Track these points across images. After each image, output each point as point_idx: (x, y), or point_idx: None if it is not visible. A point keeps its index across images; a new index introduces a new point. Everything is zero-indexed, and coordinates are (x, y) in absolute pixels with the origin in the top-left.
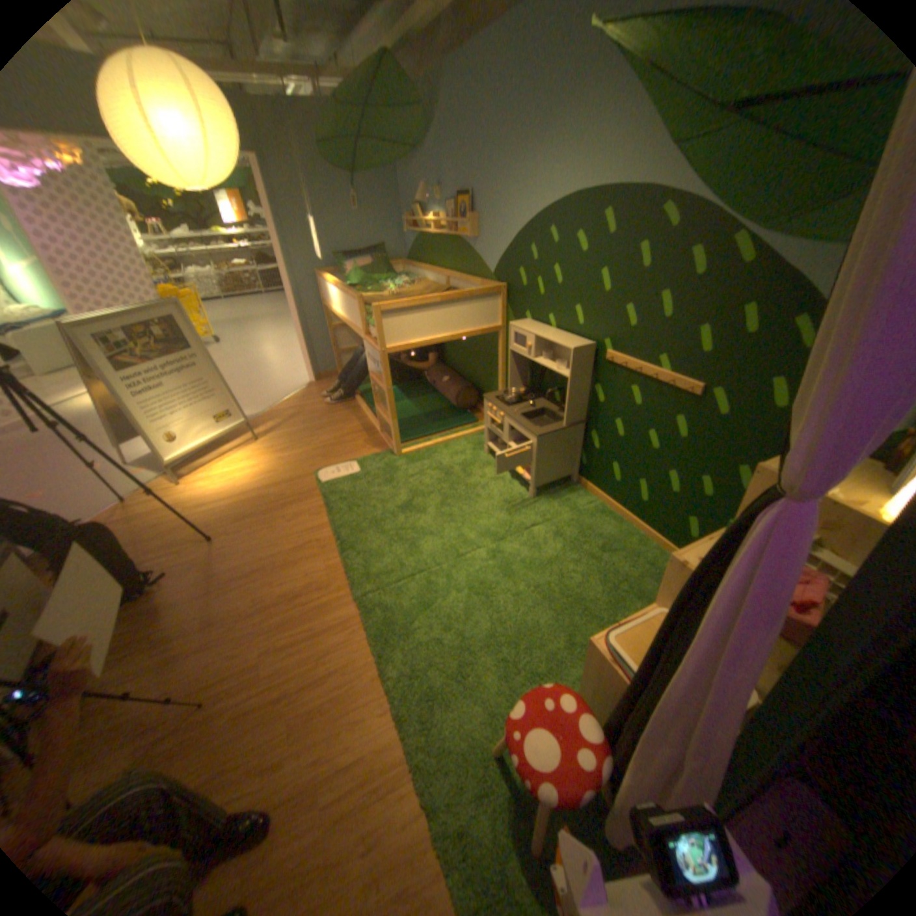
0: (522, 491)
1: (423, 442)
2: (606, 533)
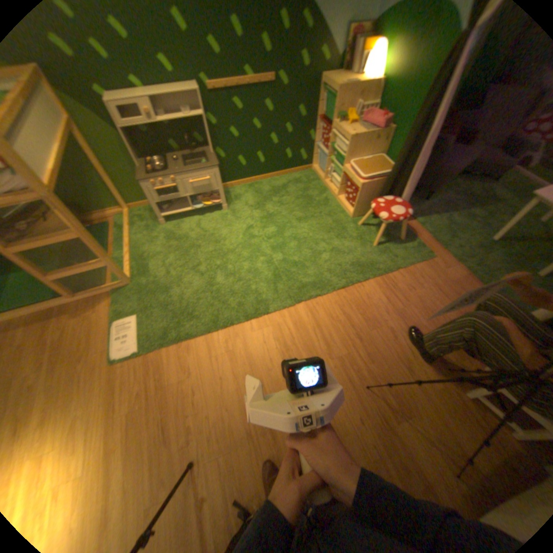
0: (216, 213)
1: (114, 264)
2: (264, 189)
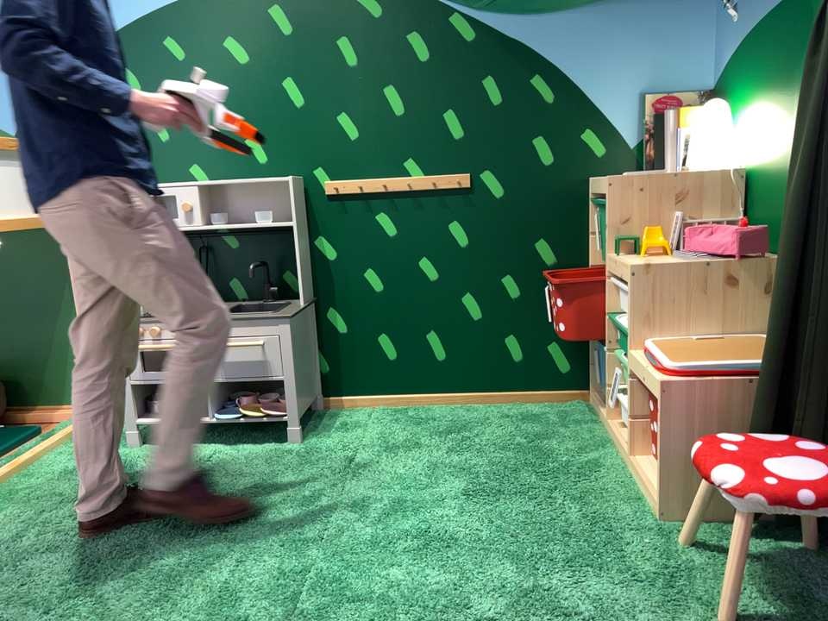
0: (271, 446)
1: None
2: (431, 422)
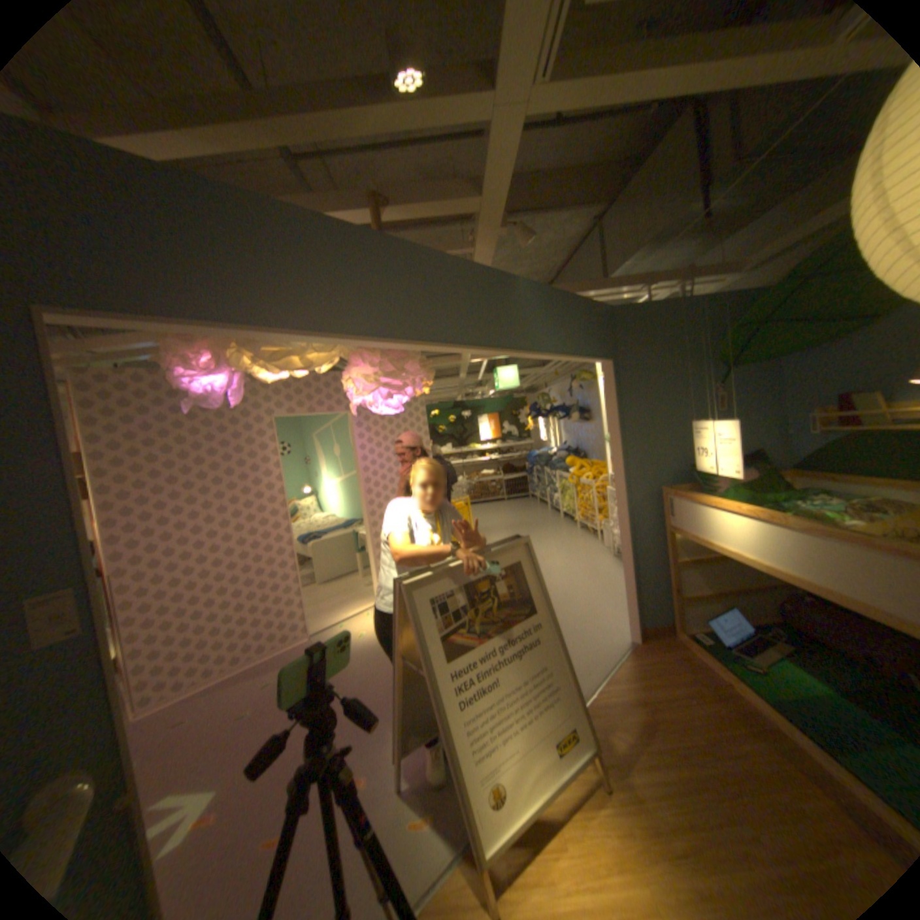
0: None
1: None
2: None
